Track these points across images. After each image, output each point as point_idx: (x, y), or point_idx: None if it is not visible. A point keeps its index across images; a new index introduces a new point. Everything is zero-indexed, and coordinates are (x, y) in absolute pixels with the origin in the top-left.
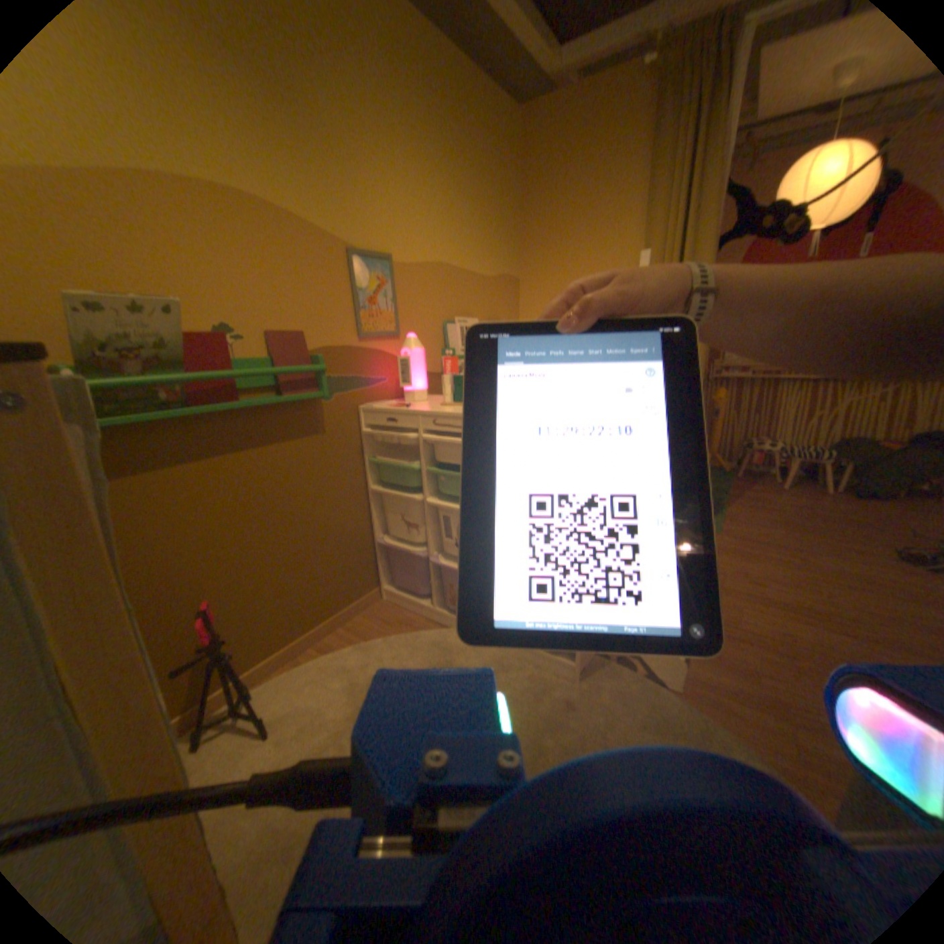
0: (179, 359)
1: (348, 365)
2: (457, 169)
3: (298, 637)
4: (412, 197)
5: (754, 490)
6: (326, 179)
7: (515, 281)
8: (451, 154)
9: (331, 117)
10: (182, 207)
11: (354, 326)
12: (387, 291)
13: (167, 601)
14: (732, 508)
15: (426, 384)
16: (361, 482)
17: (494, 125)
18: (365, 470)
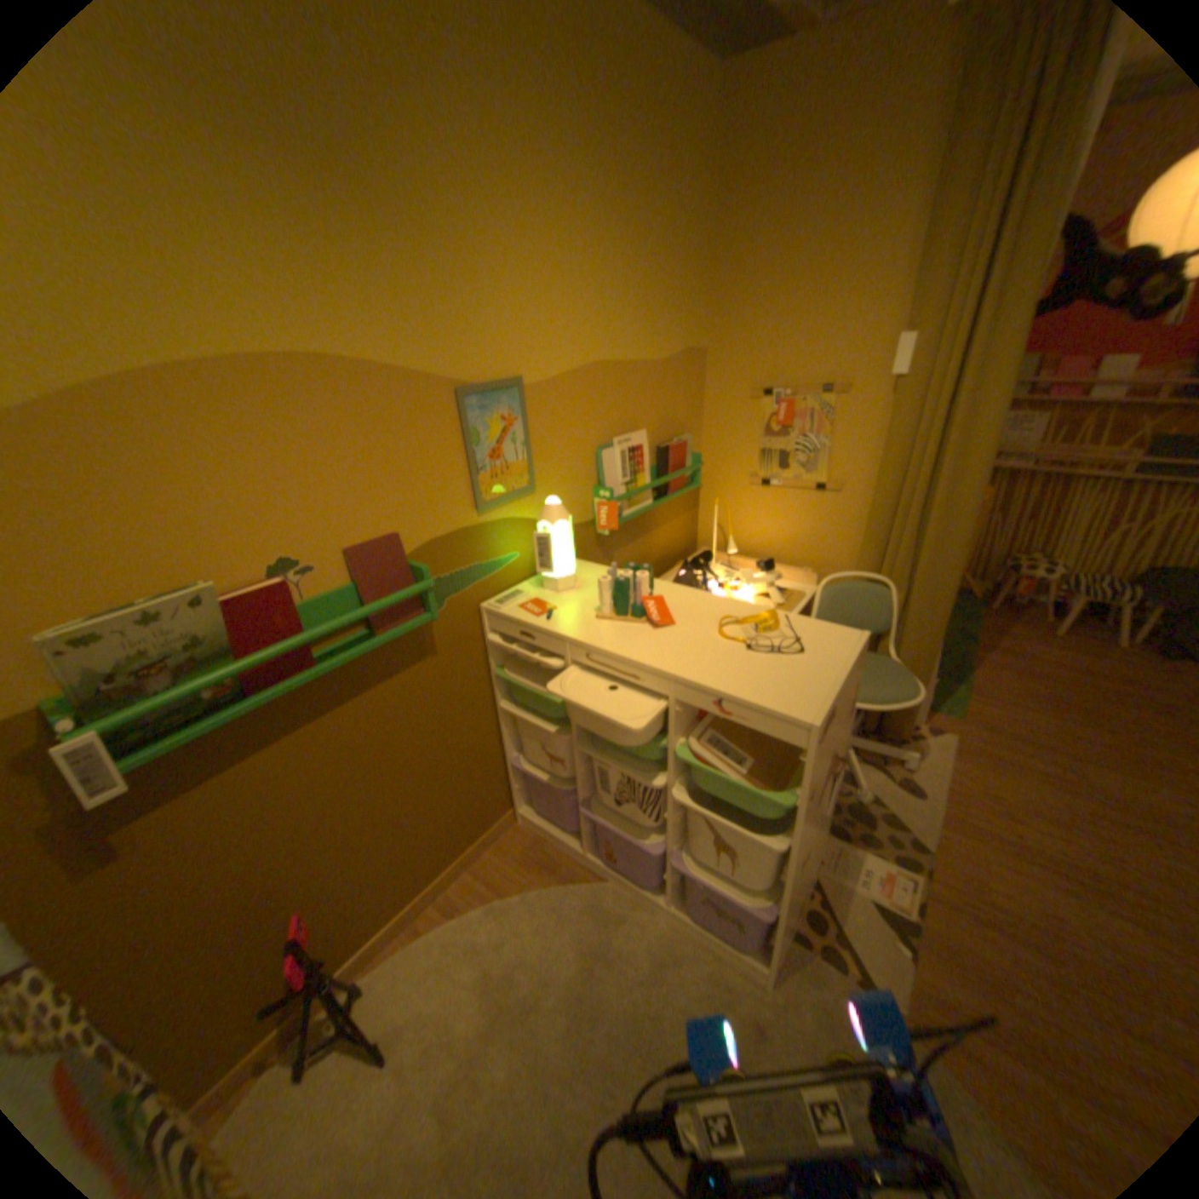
0: (221, 648)
1: (463, 554)
2: (621, 205)
3: (414, 897)
4: (551, 273)
5: (1016, 635)
6: (419, 287)
7: (702, 354)
8: (611, 182)
9: (421, 180)
10: (198, 408)
11: (470, 498)
12: (517, 431)
13: (246, 918)
14: (984, 669)
15: (574, 558)
16: (487, 696)
17: (679, 111)
18: (492, 680)
